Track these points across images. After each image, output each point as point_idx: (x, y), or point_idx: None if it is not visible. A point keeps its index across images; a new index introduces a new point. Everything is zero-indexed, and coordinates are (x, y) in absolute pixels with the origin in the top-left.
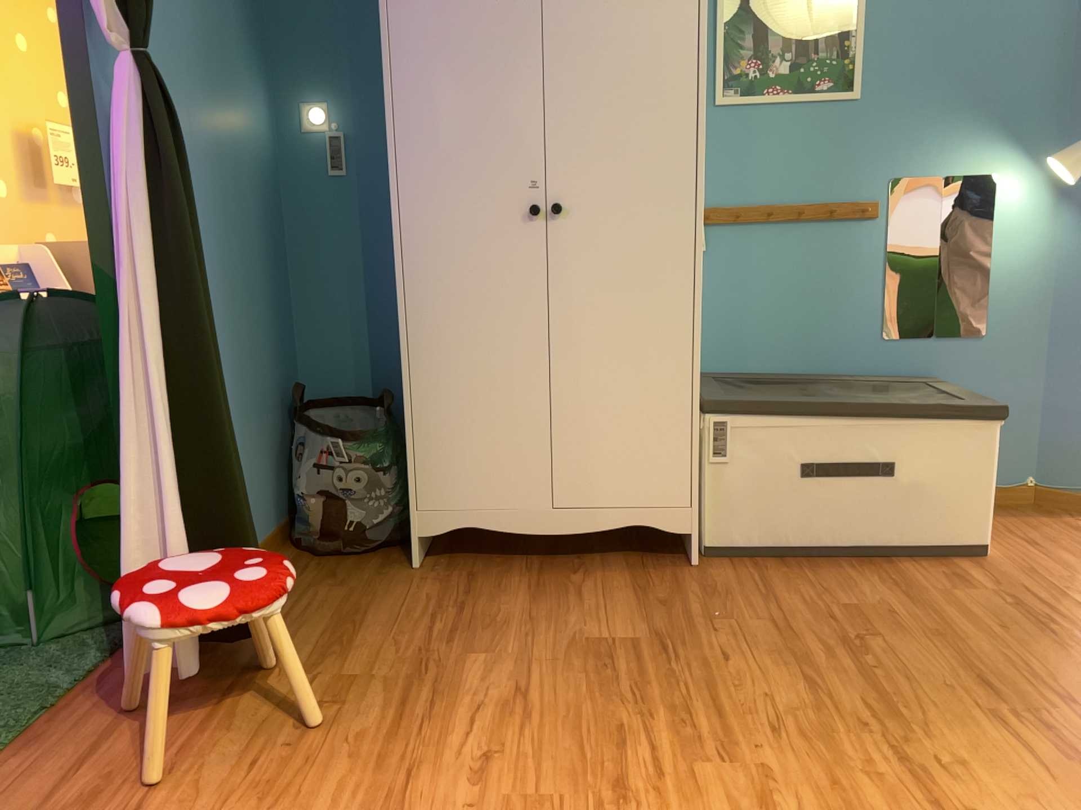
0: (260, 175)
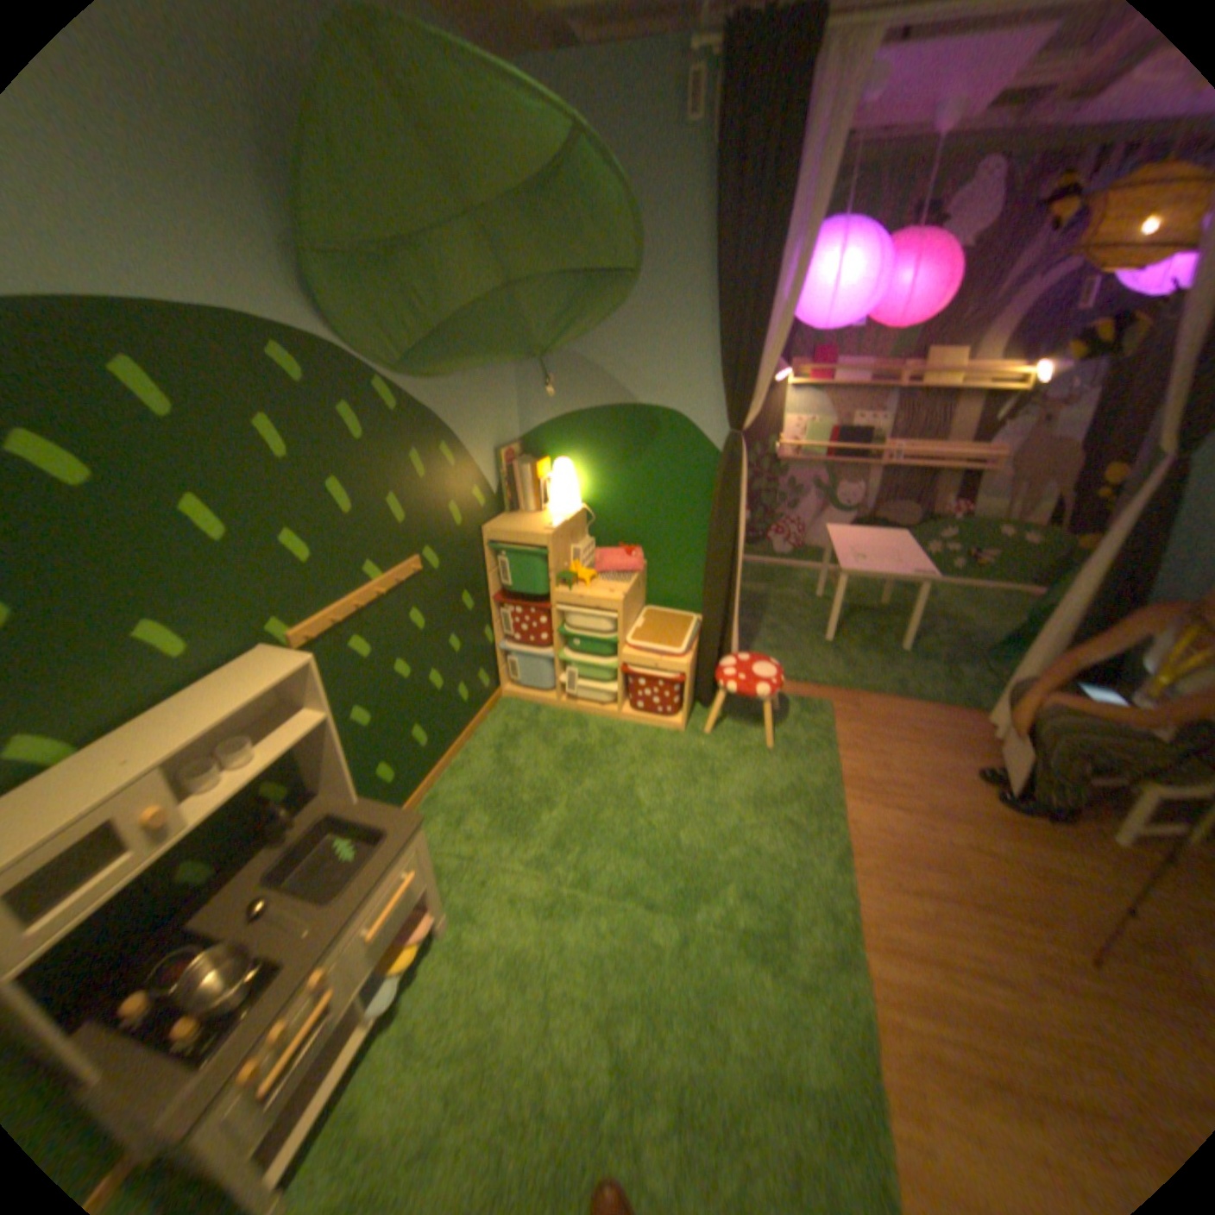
0: None
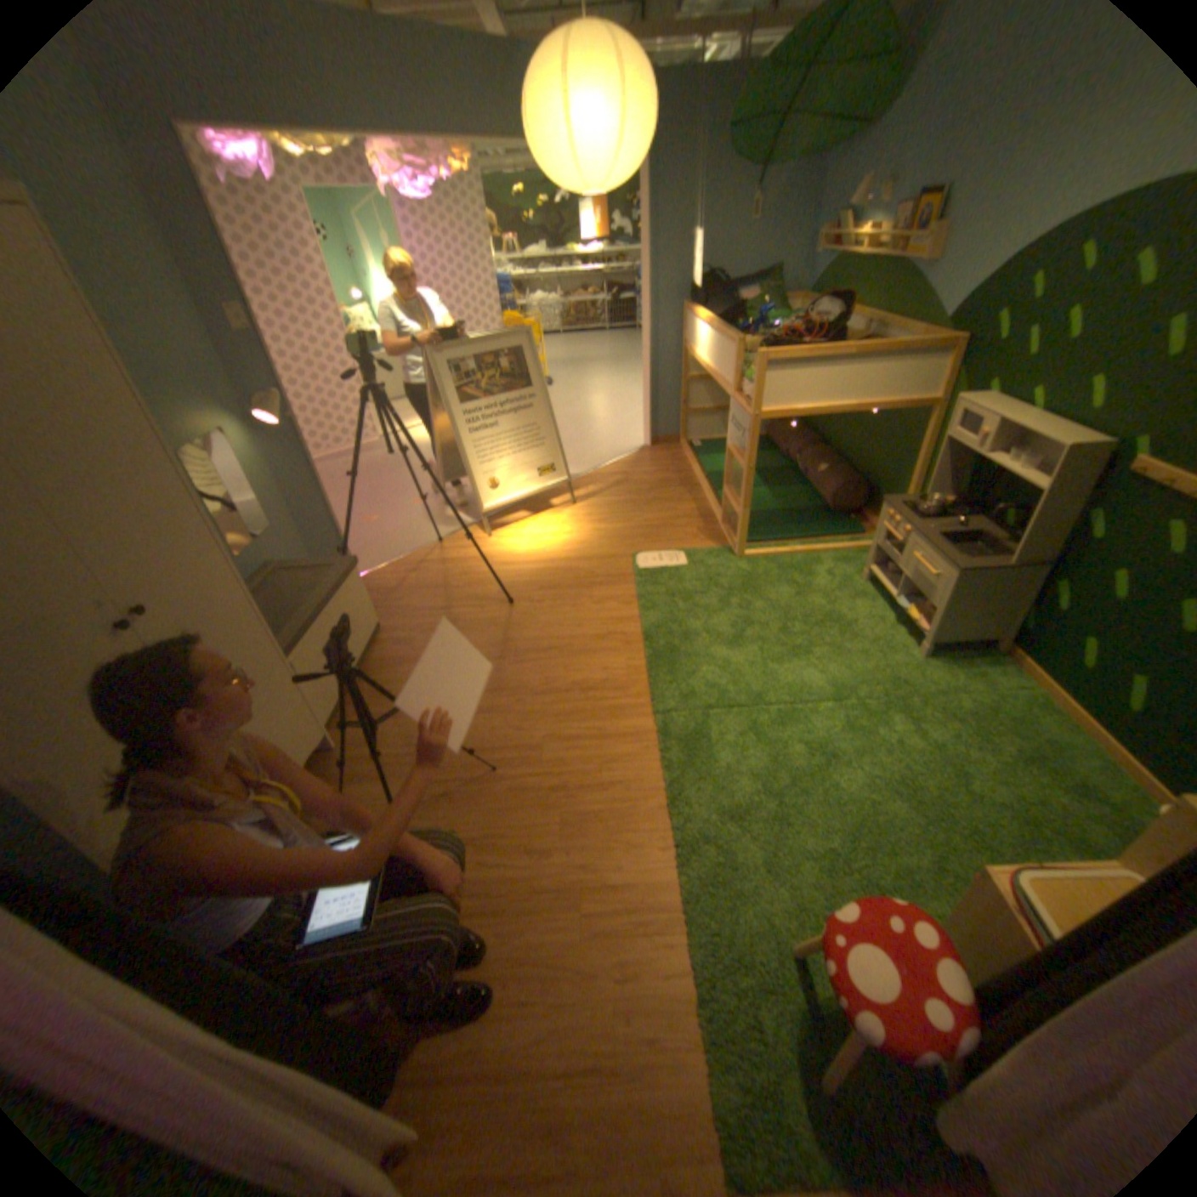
0: None
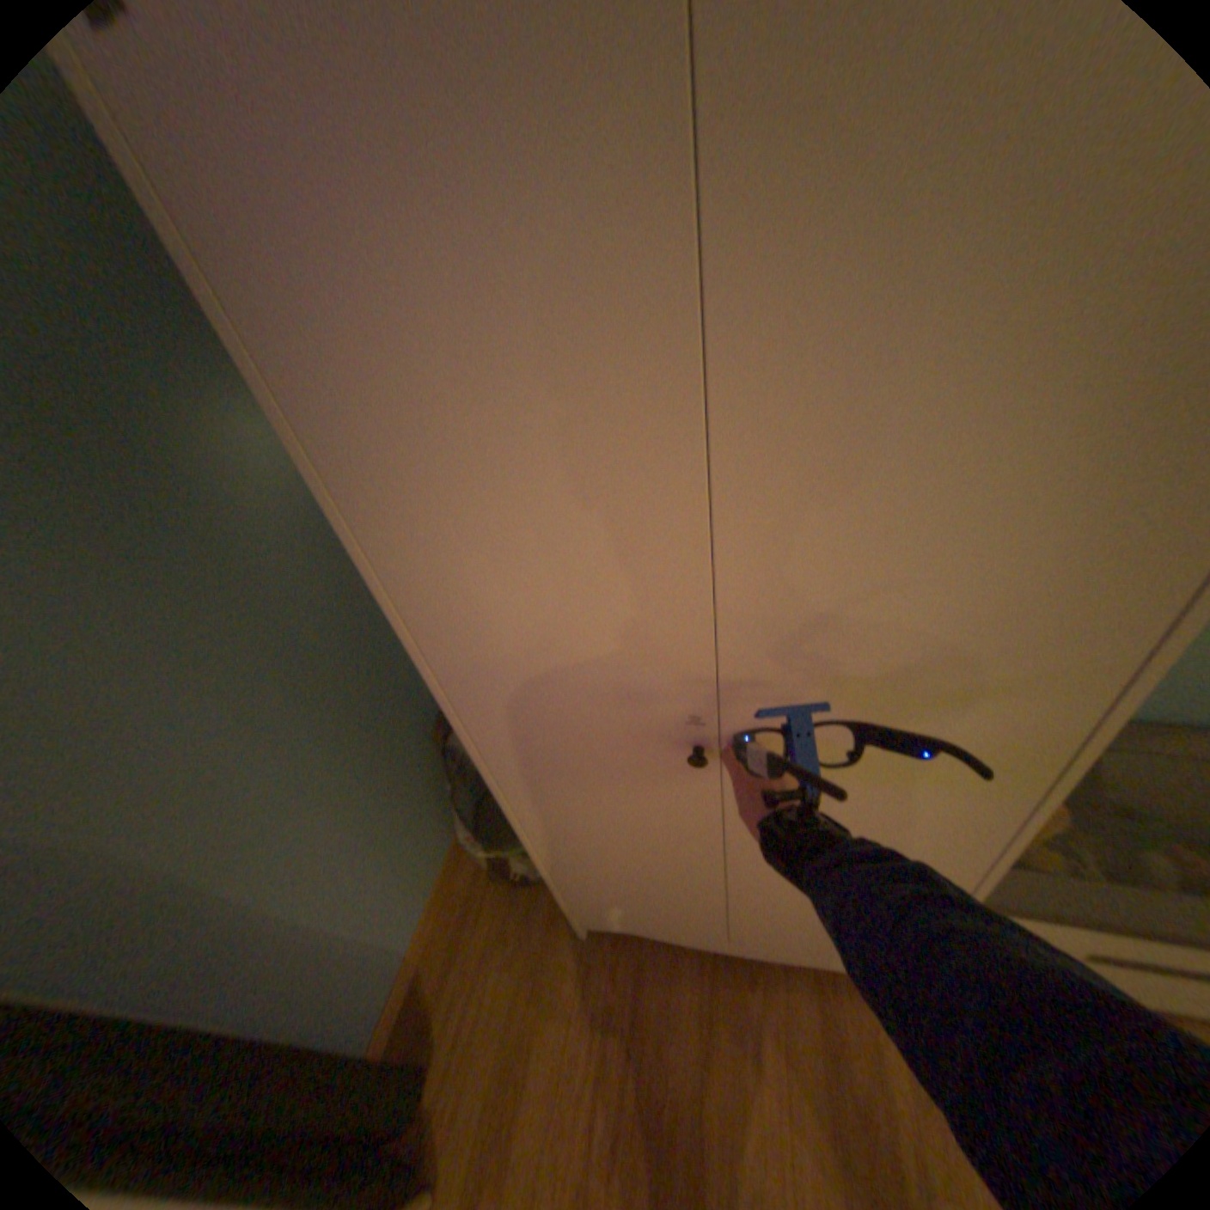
0: (299, 544)
